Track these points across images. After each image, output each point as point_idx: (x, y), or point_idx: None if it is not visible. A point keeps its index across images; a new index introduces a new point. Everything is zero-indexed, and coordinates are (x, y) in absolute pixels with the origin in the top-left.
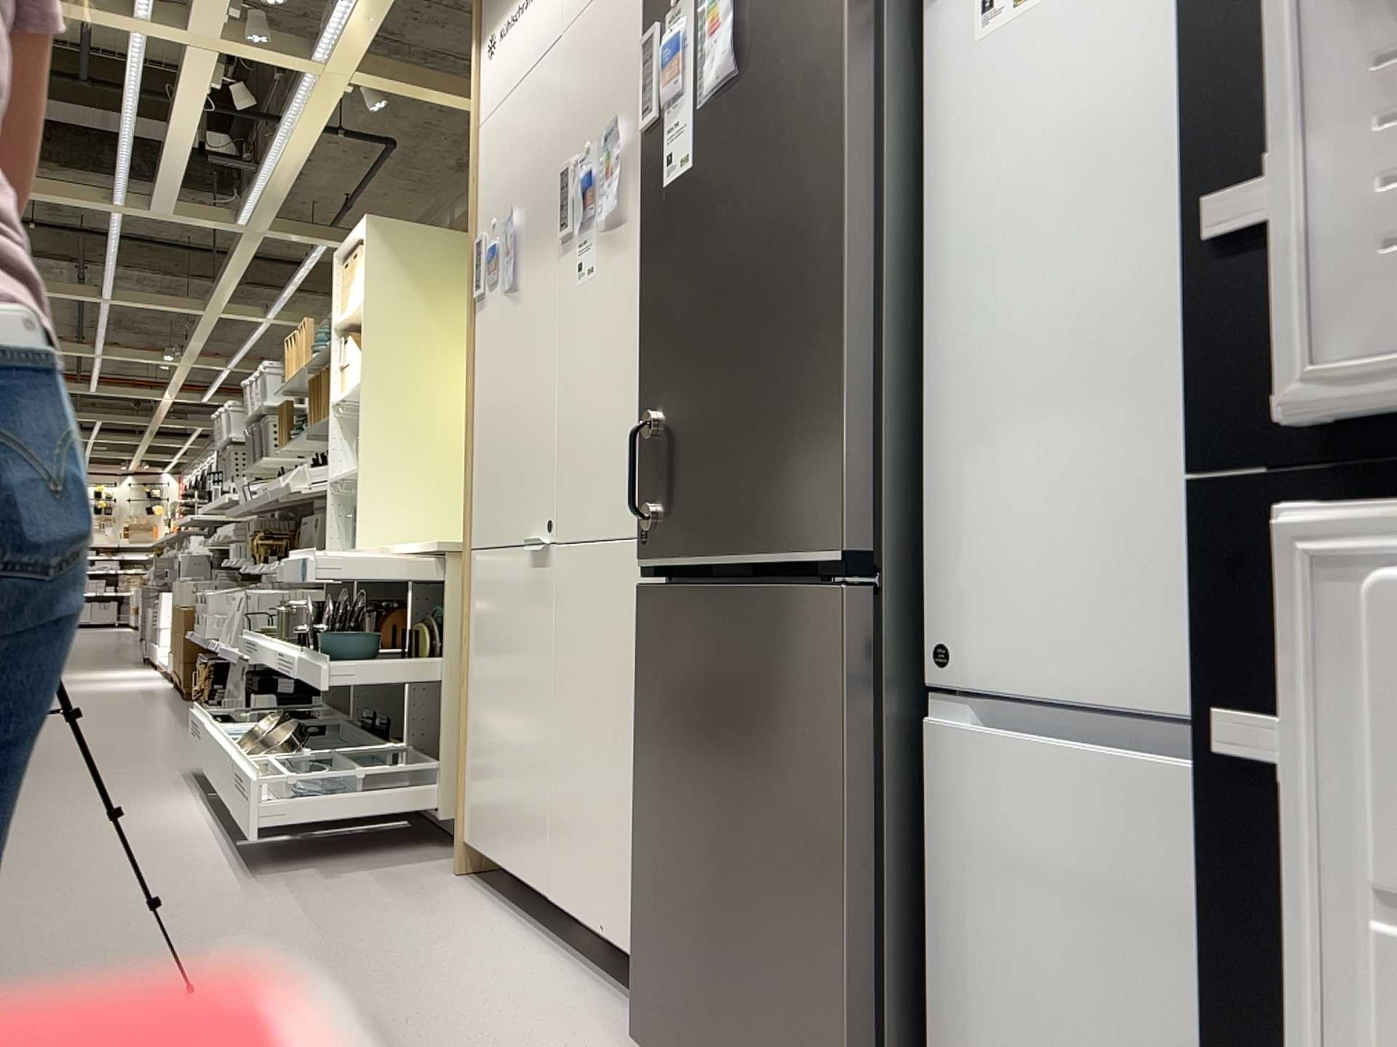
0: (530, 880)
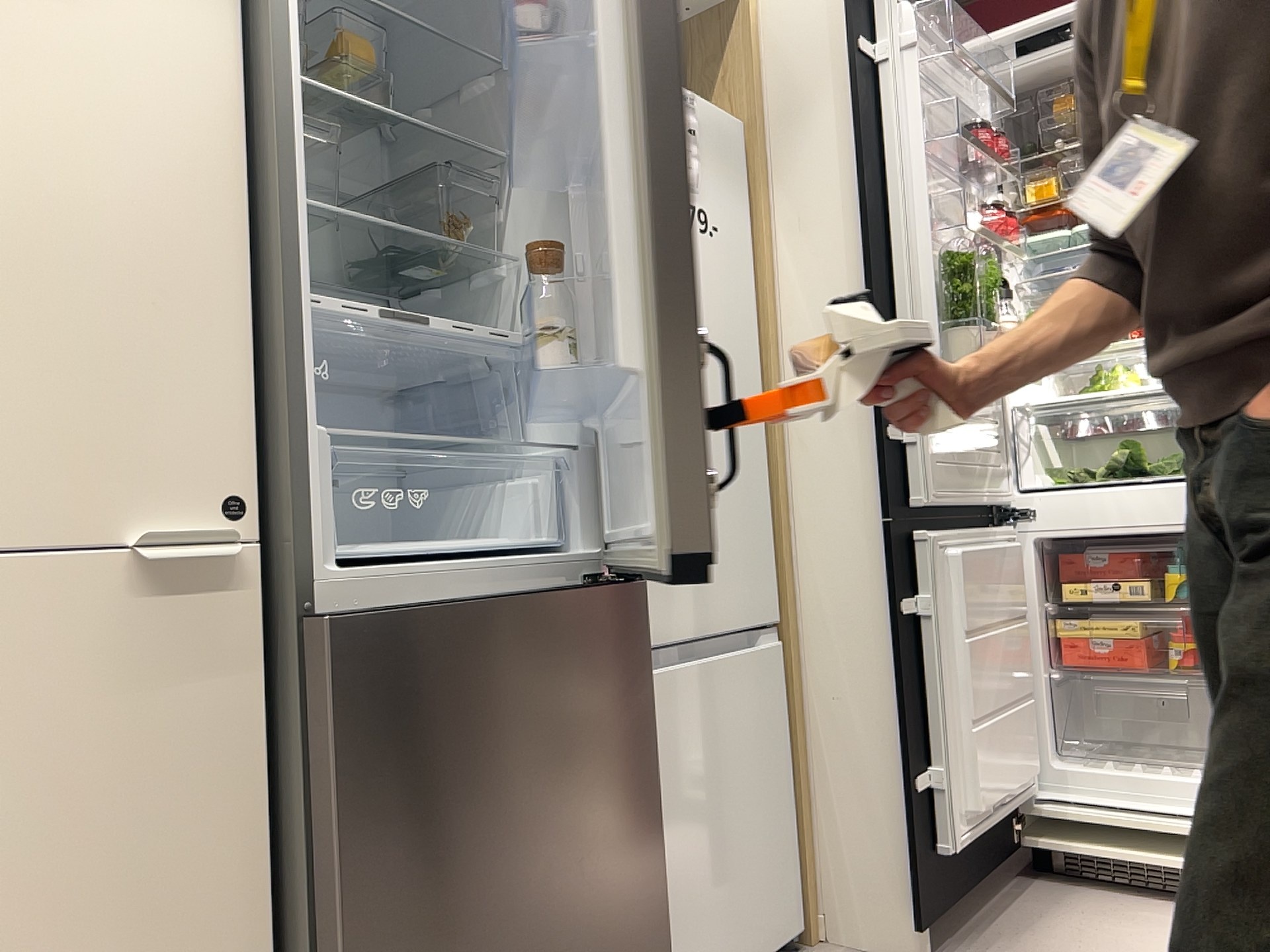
0: None
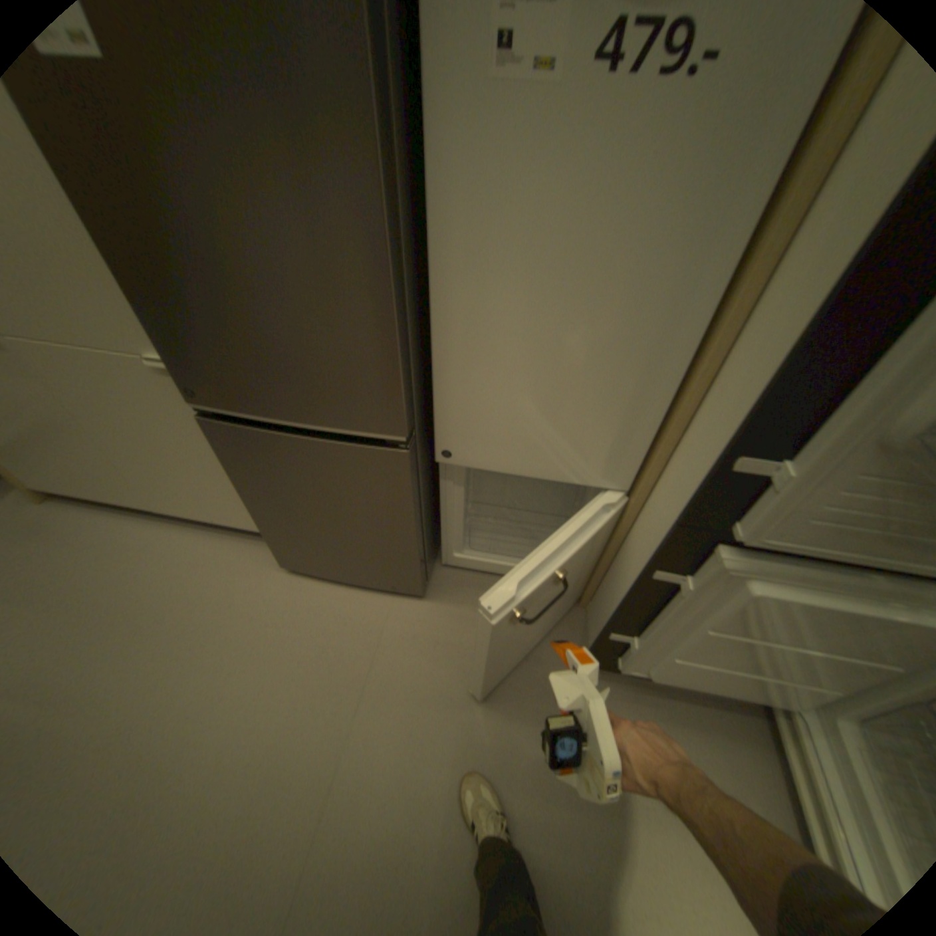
0: (126, 503)
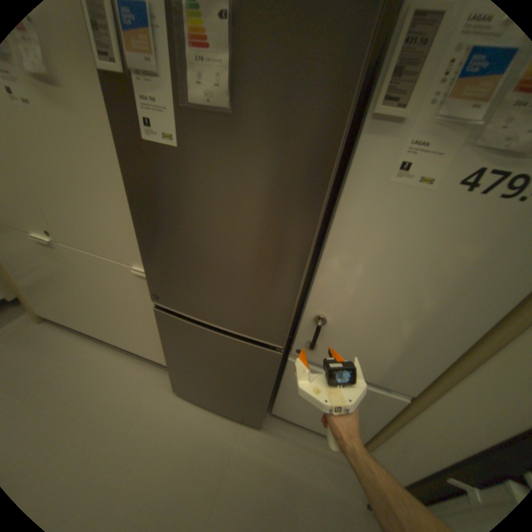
0: (89, 333)
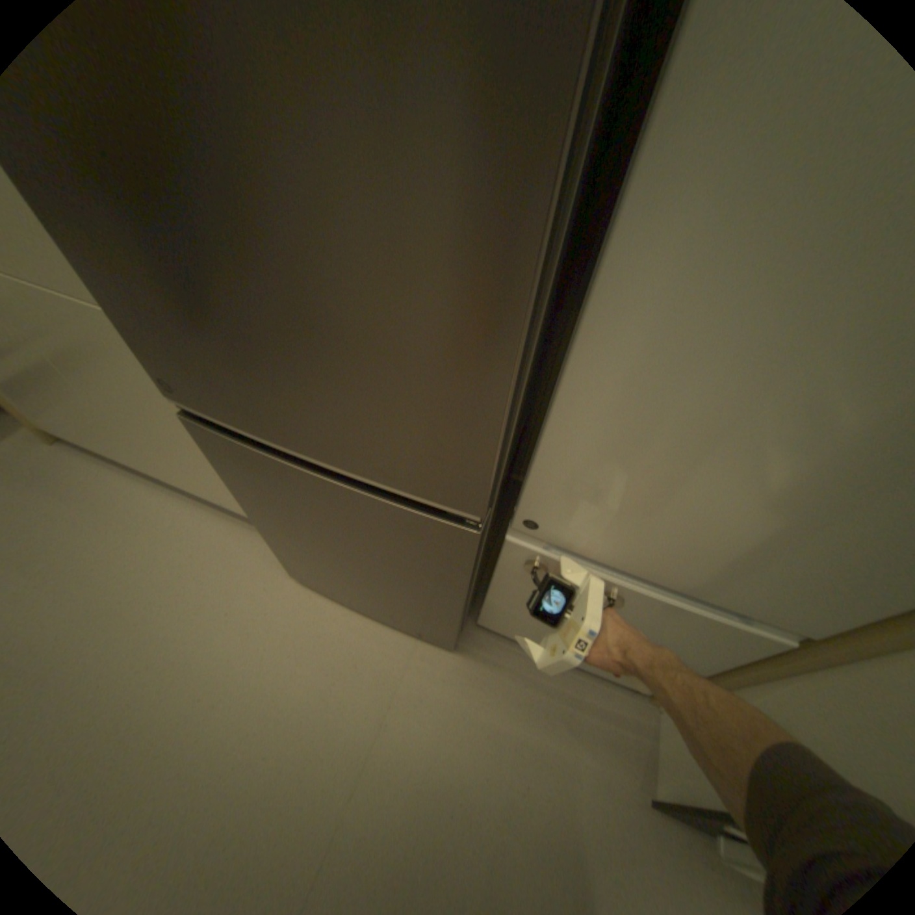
0: (132, 465)
